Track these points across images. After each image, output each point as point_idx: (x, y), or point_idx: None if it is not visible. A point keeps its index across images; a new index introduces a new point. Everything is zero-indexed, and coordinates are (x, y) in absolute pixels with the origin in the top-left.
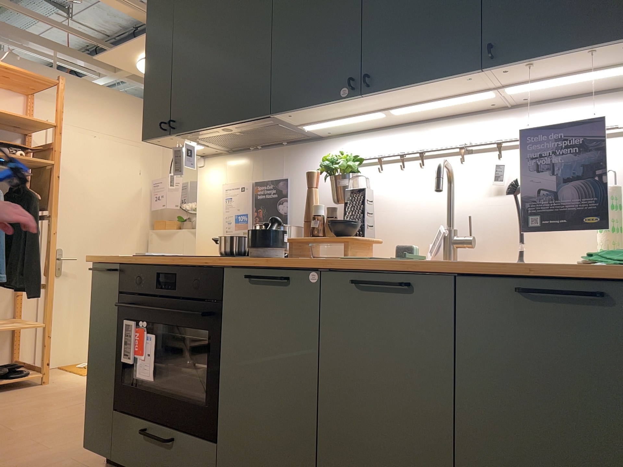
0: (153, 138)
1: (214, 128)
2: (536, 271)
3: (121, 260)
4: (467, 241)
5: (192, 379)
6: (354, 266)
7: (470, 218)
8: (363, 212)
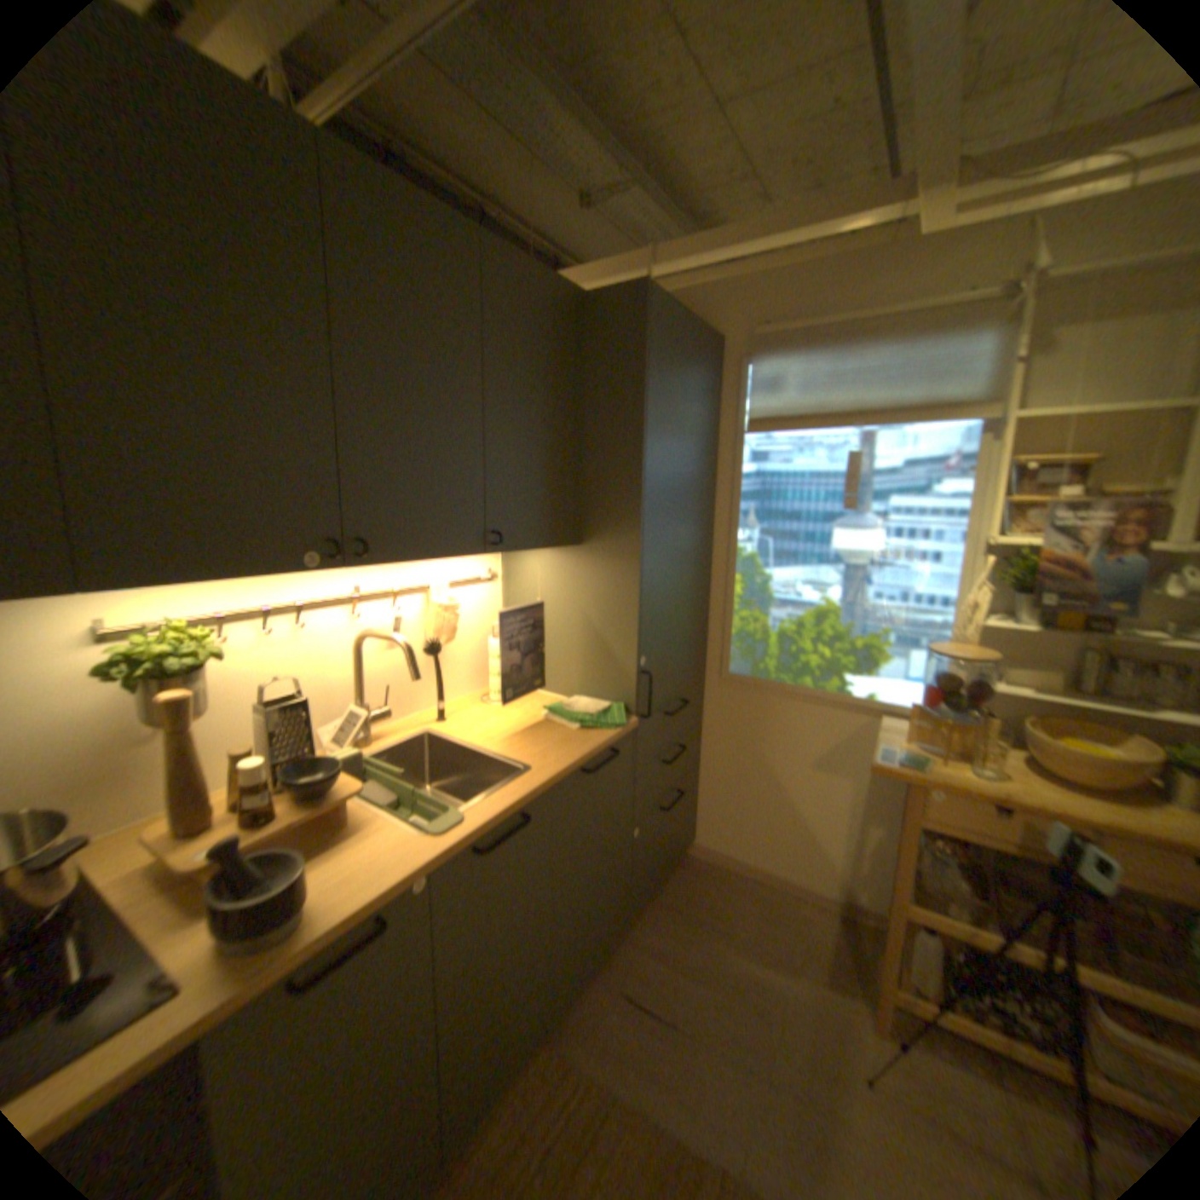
0: None
1: None
2: (593, 754)
3: None
4: (387, 714)
5: None
6: (478, 833)
7: (389, 688)
8: (299, 737)
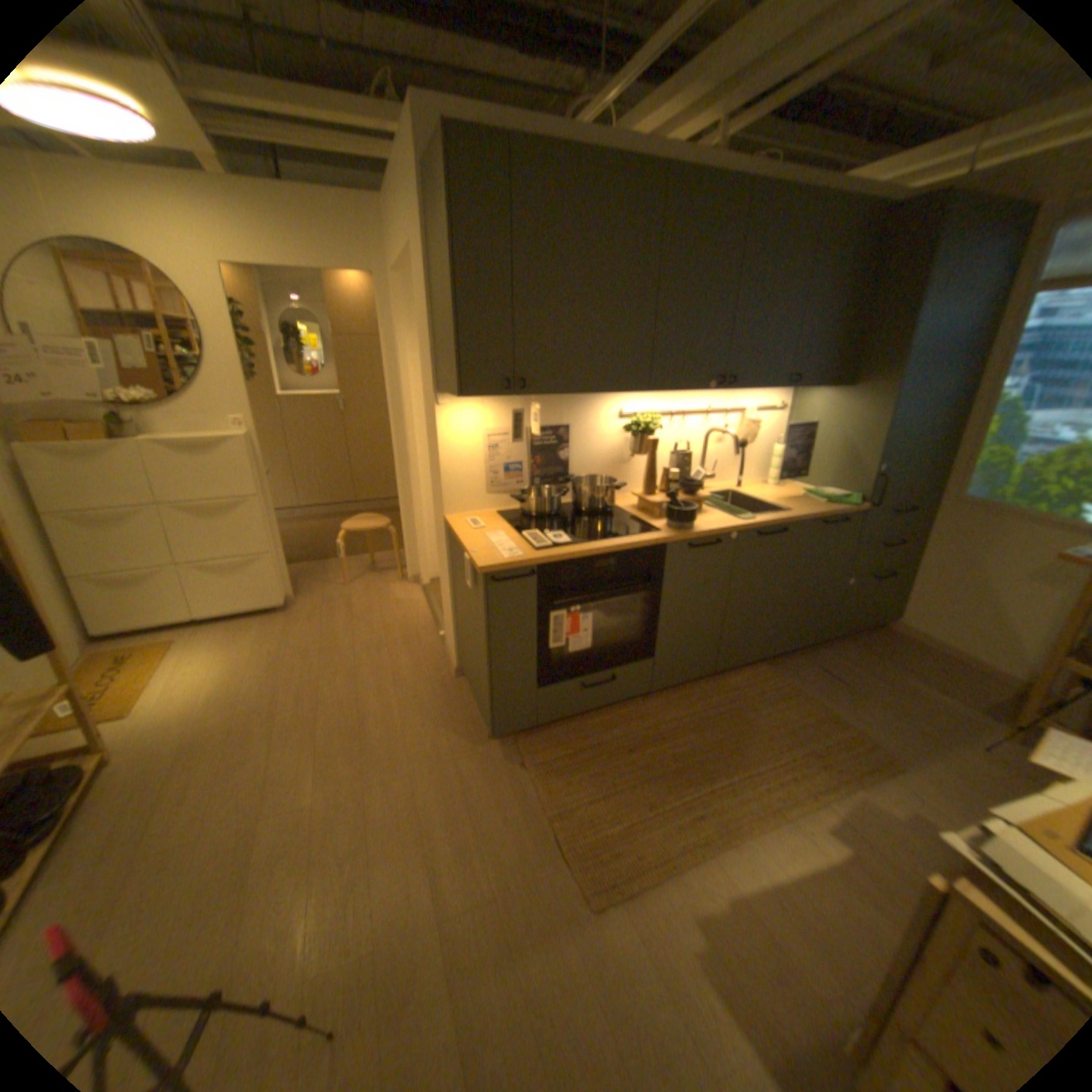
0: (474, 395)
1: (572, 394)
2: (831, 514)
3: (535, 560)
4: (711, 476)
5: (615, 629)
6: (761, 525)
7: (715, 462)
8: (683, 469)
